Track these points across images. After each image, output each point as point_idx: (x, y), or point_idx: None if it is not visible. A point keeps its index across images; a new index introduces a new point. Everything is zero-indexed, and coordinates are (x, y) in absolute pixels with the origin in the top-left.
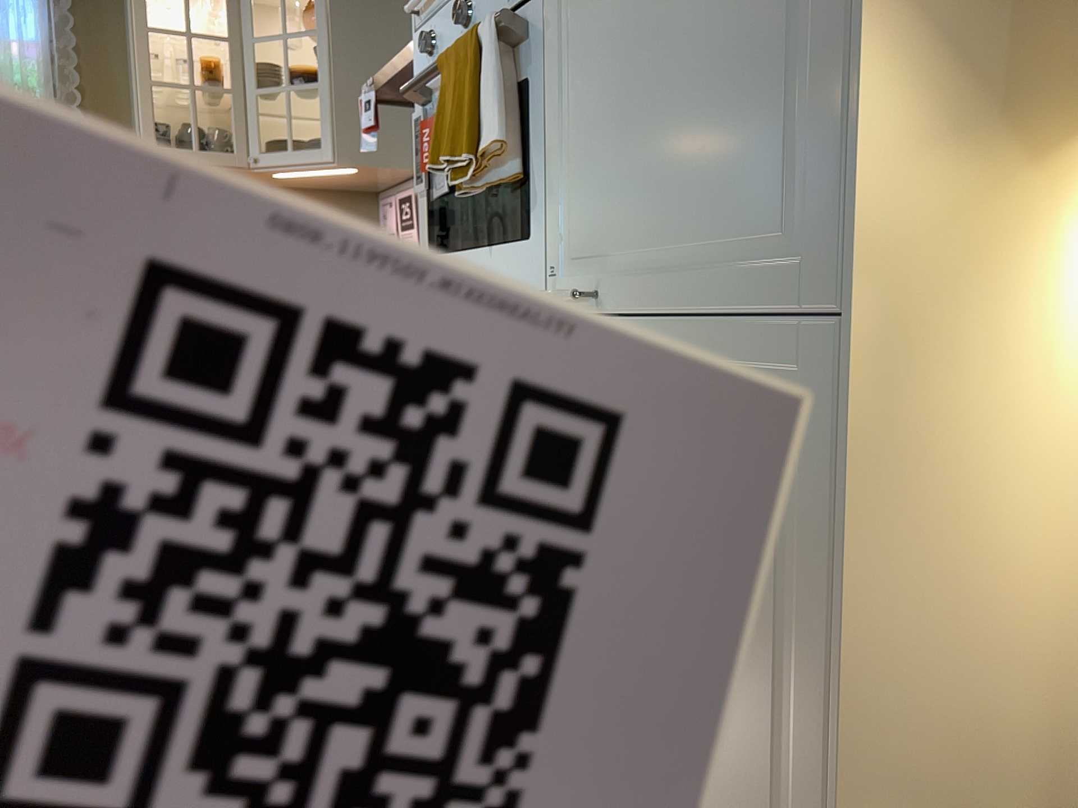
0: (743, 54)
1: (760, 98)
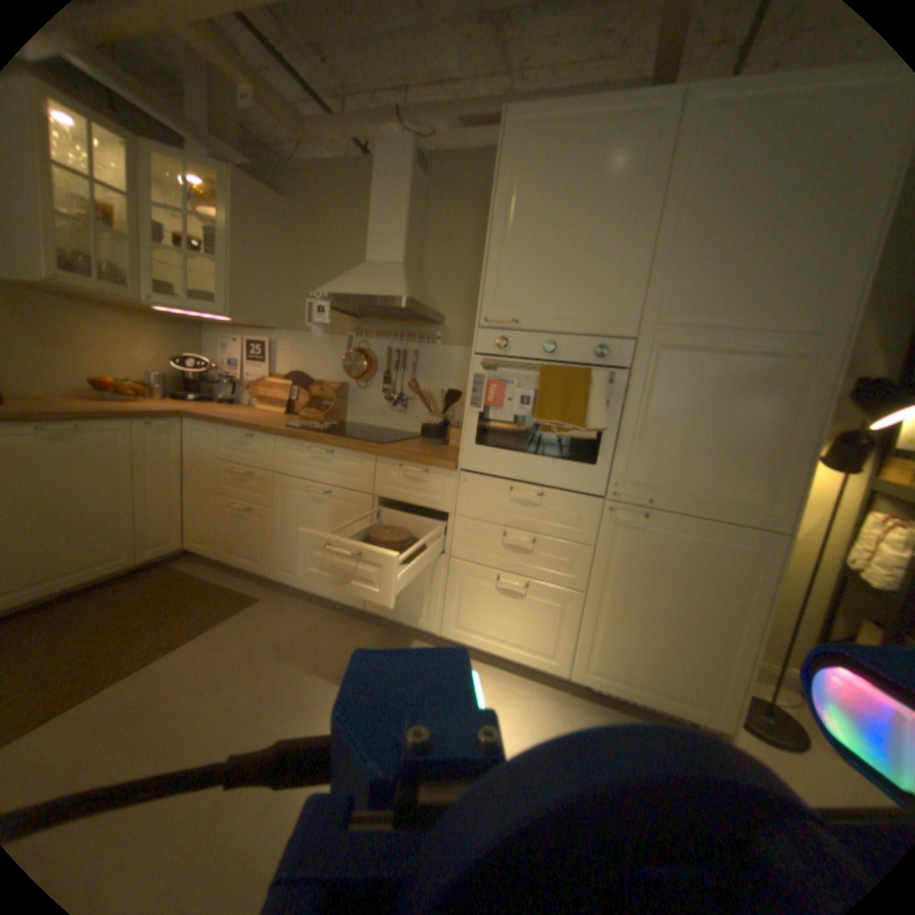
0: (752, 445)
1: (757, 461)
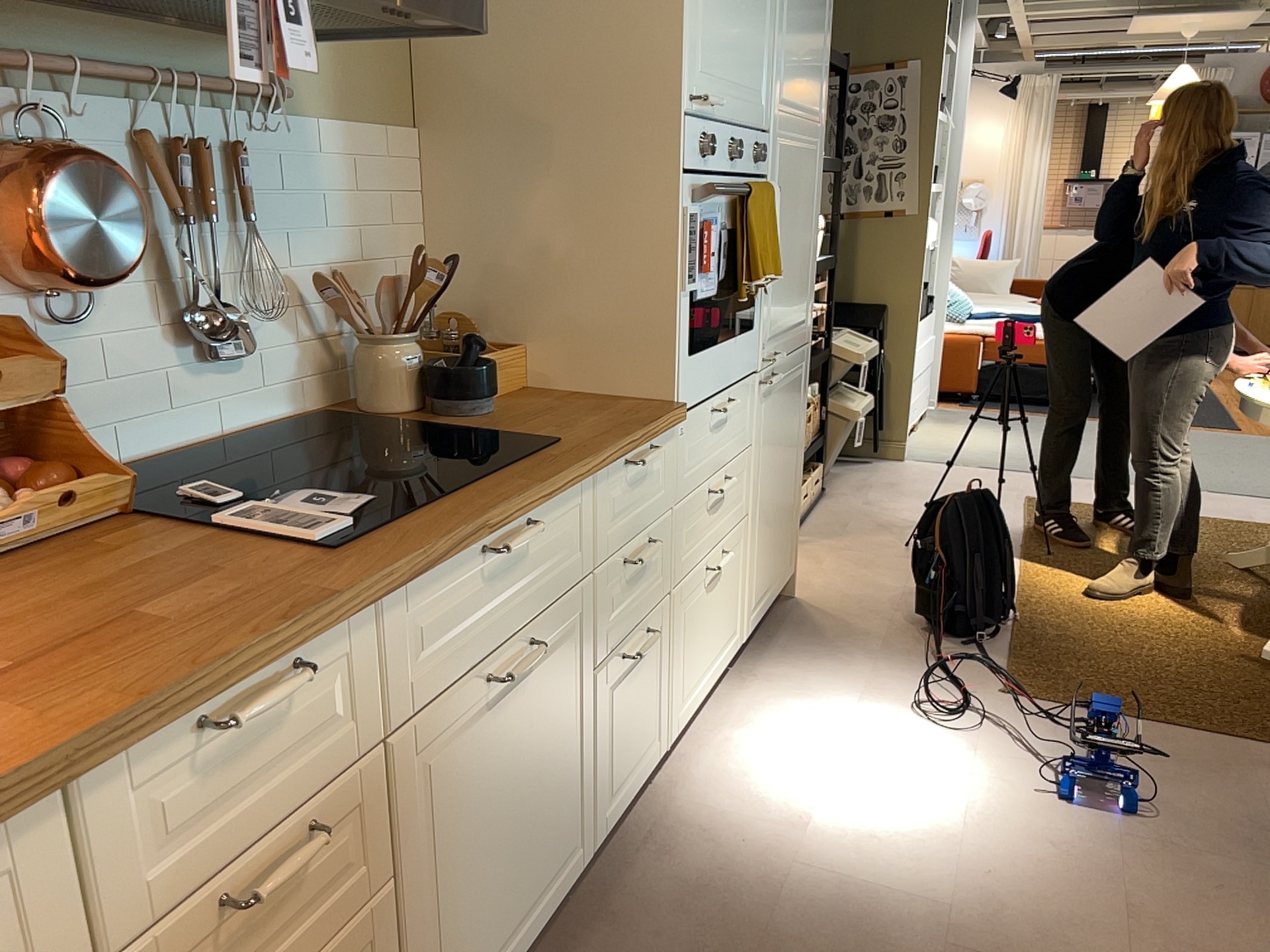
0: (802, 257)
1: (803, 273)
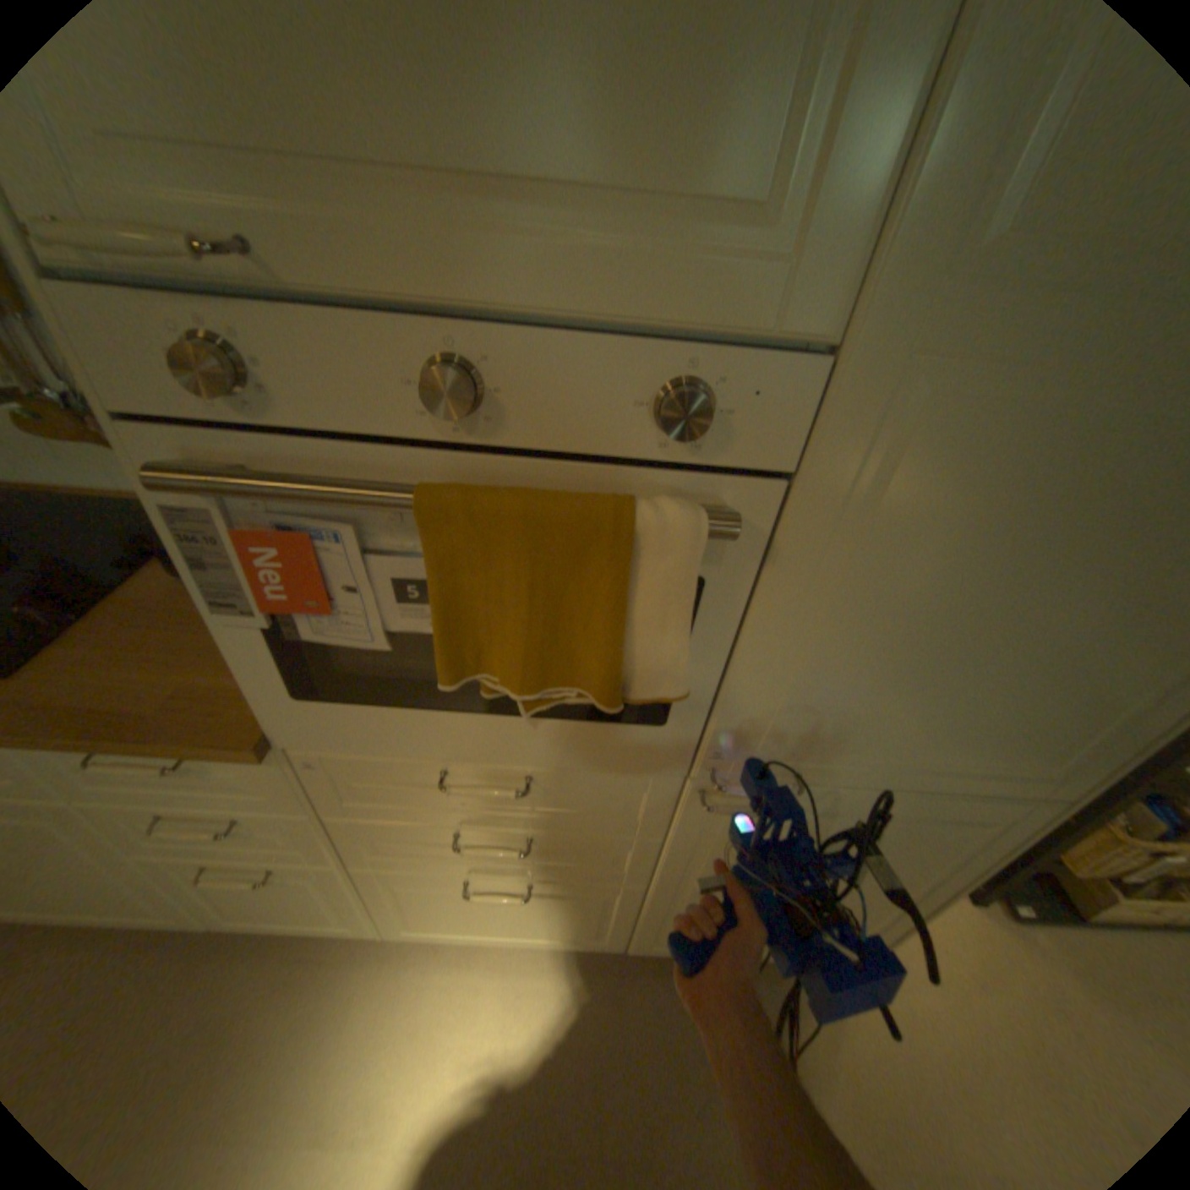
0: (1092, 672)
1: (1084, 701)
